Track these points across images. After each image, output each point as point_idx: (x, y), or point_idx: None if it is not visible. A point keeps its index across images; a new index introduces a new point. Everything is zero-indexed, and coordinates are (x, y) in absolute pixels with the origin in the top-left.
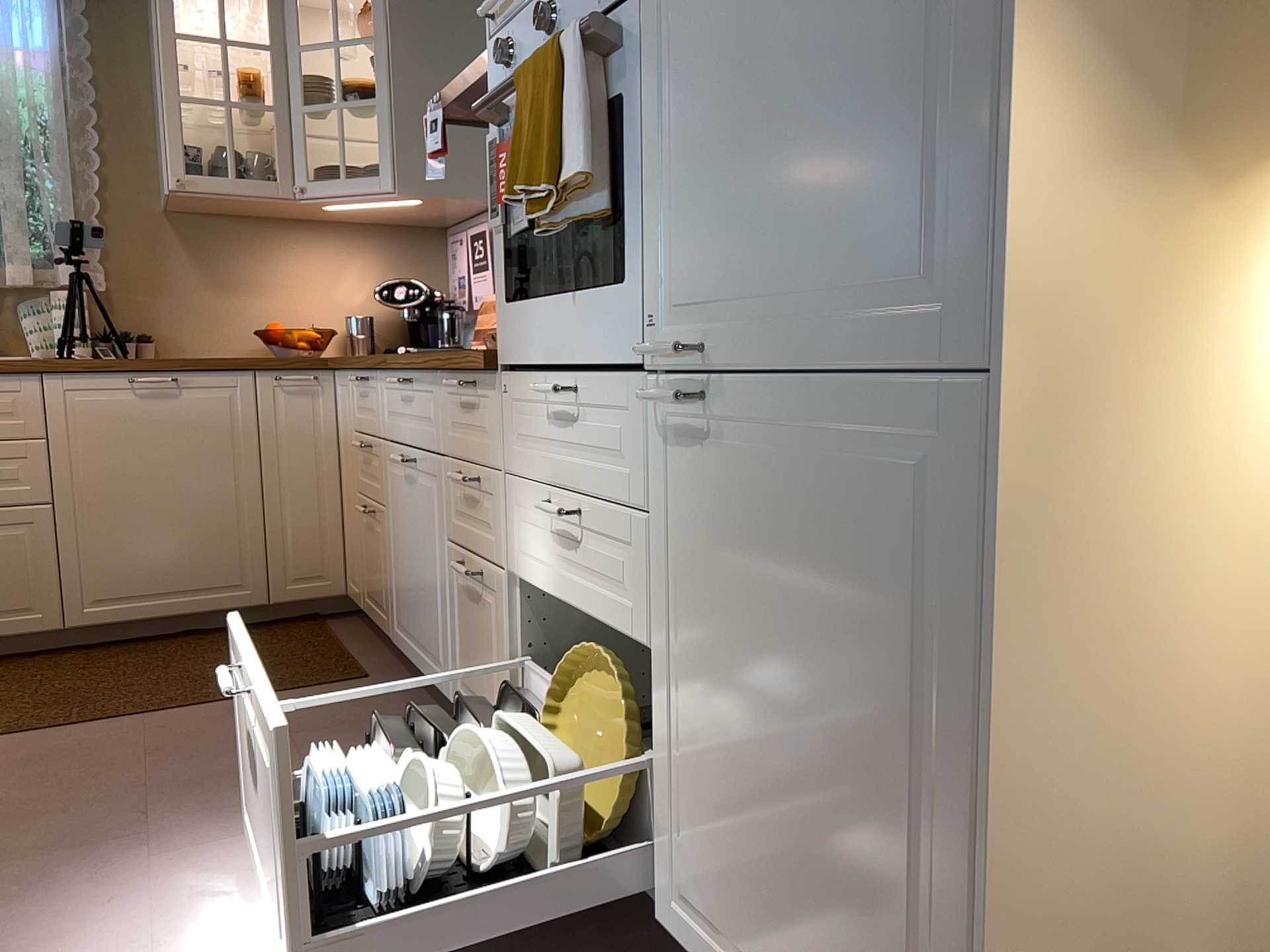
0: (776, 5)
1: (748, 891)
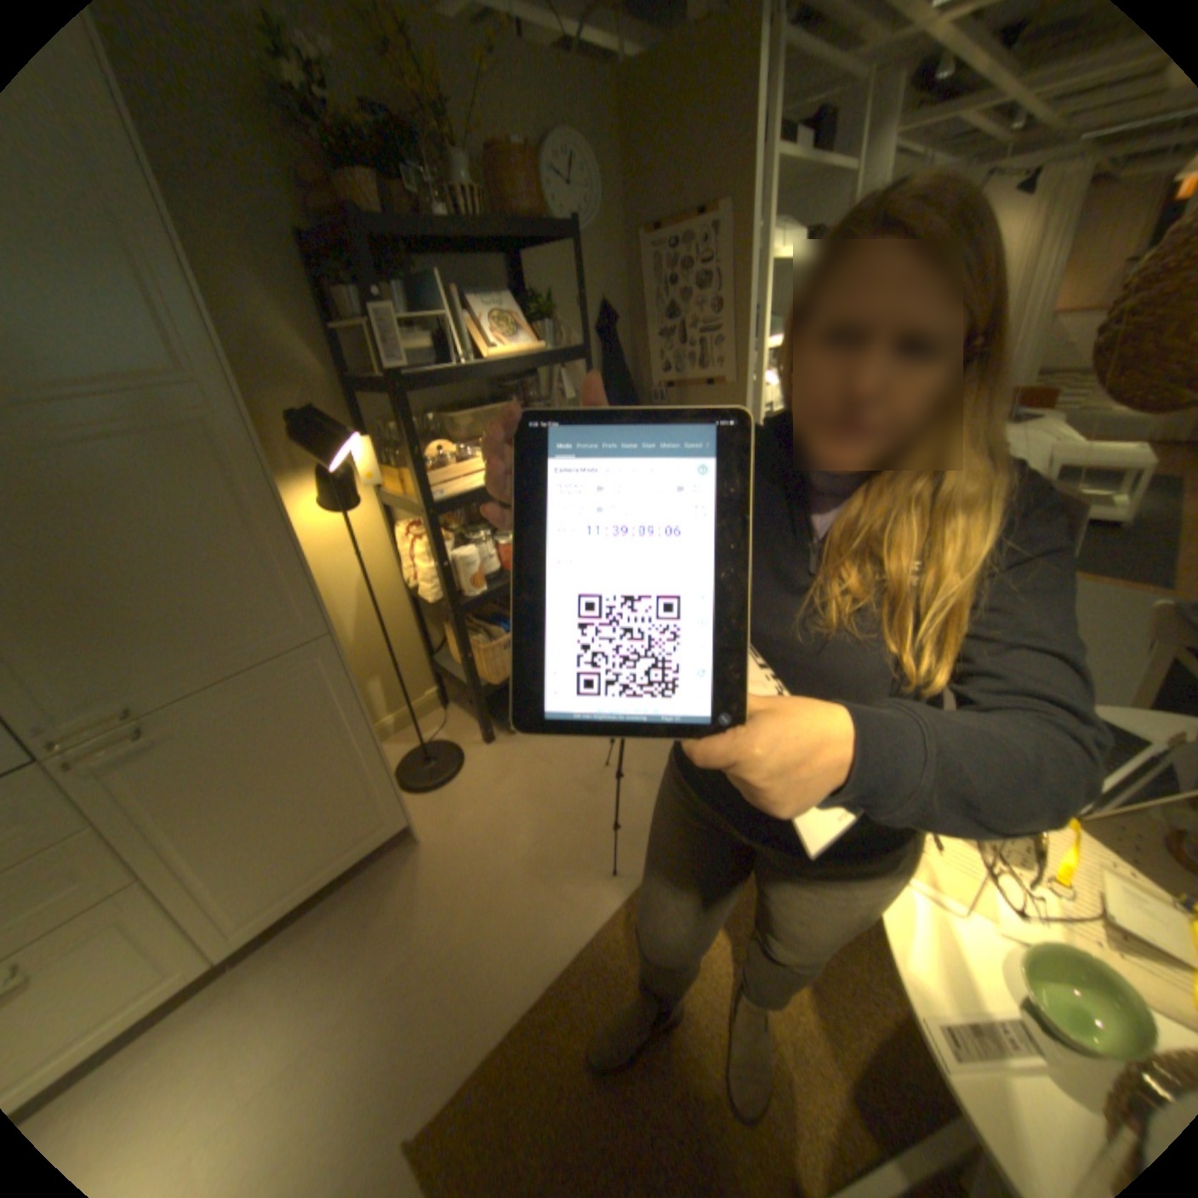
0: (102, 548)
1: (269, 874)
